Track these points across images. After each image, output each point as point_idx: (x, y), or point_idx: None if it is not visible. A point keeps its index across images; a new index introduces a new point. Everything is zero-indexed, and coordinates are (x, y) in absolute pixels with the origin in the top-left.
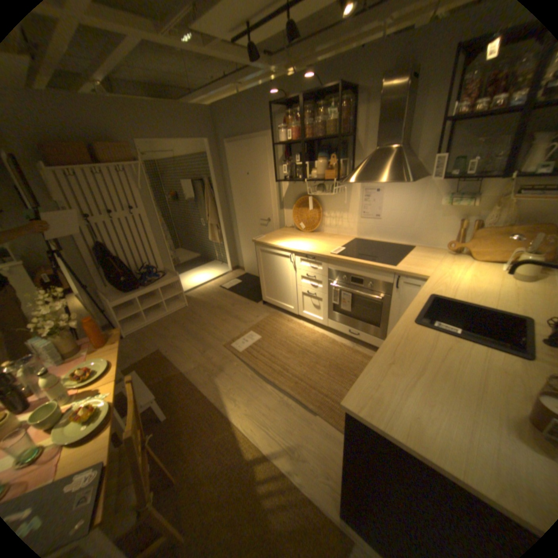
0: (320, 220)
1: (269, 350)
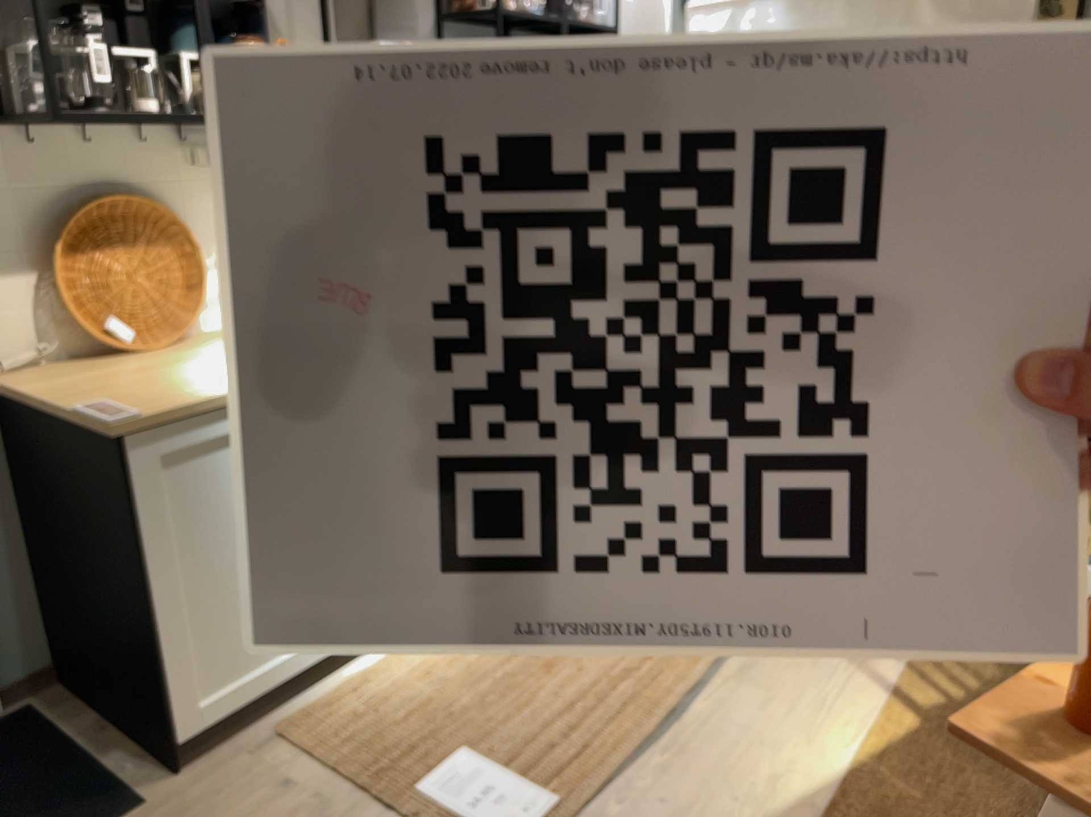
0: (201, 283)
1: (541, 717)
